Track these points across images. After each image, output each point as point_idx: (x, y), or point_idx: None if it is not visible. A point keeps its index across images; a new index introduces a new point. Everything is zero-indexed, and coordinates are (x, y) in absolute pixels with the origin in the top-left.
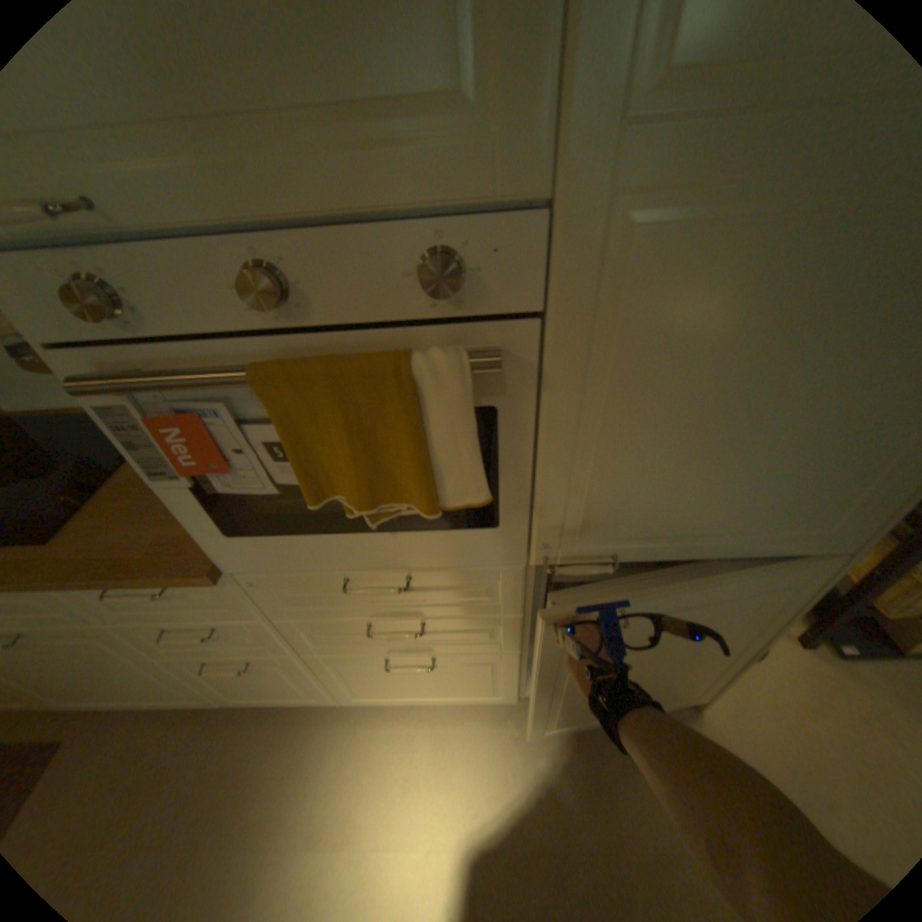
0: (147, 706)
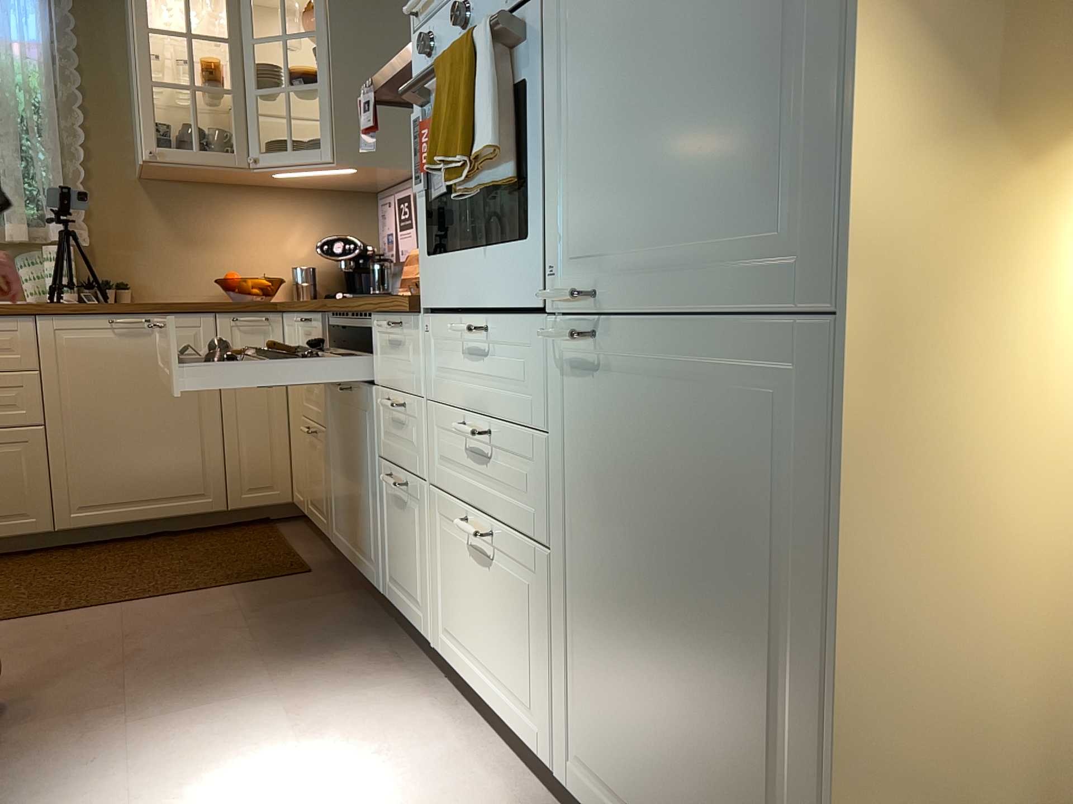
0: (358, 562)
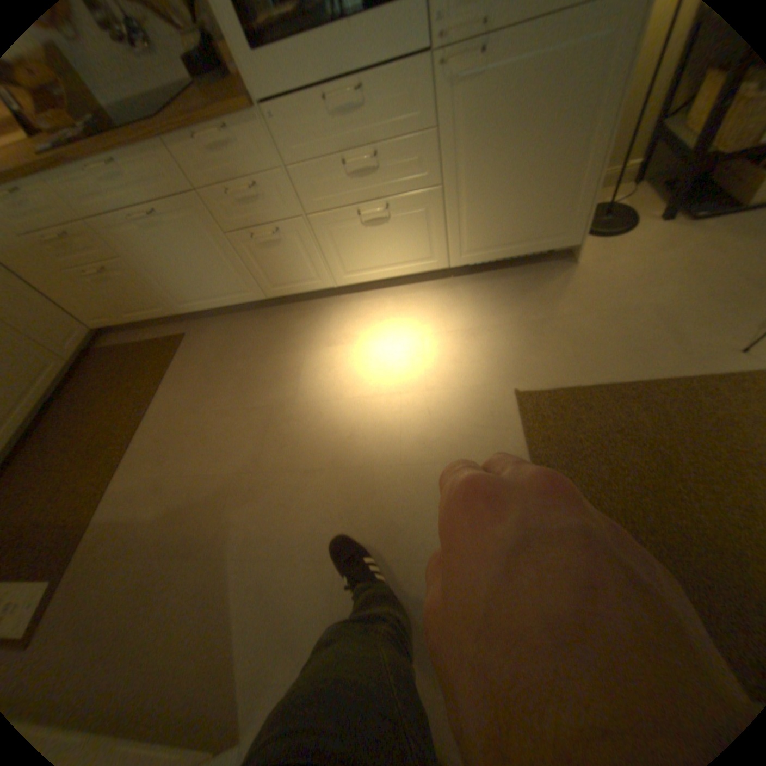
0: (225, 302)
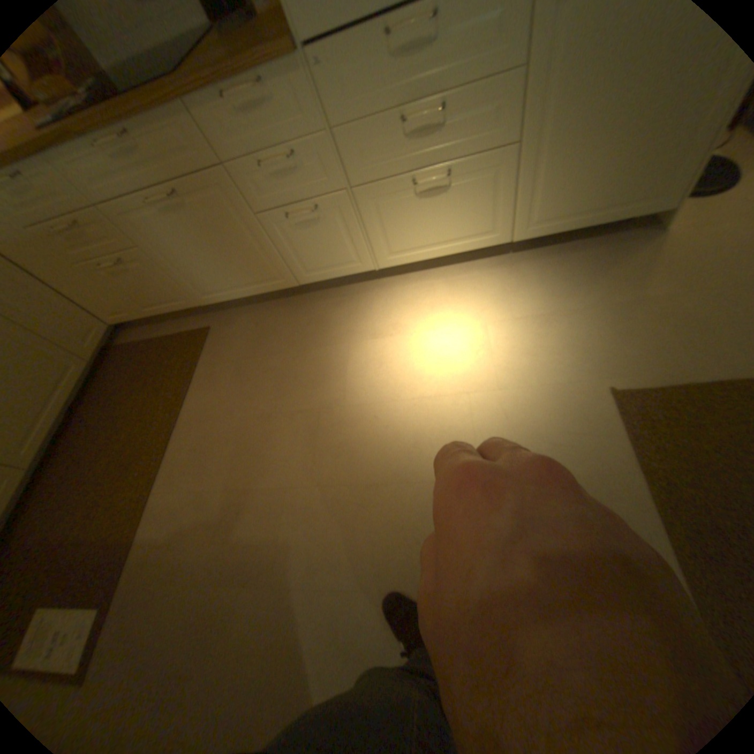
0: (255, 291)
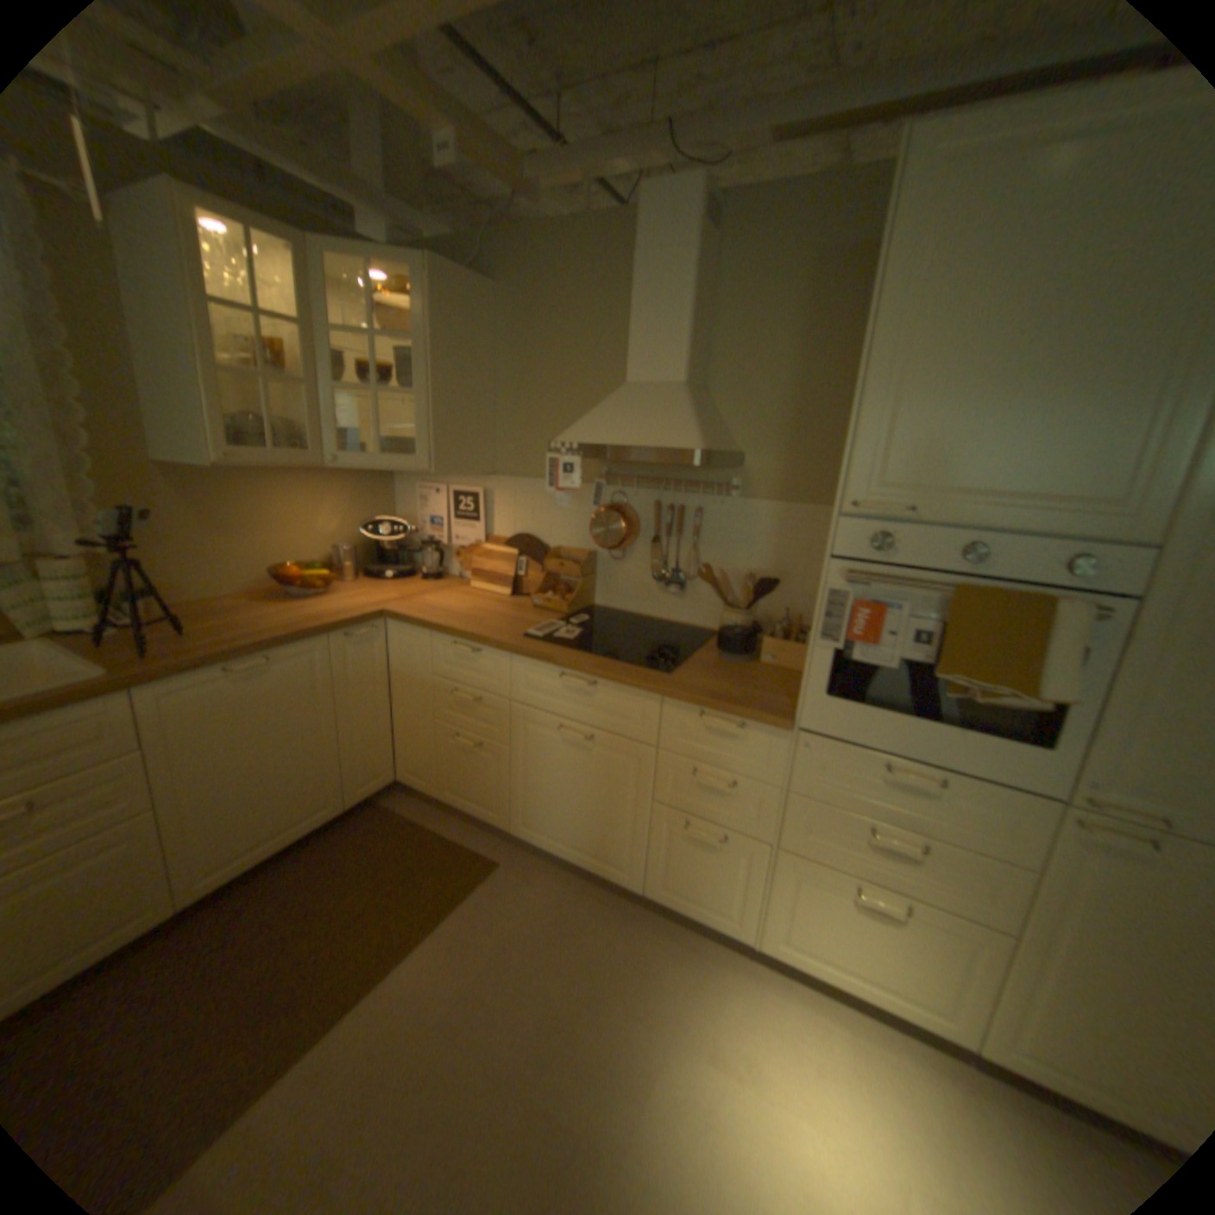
0: (584, 862)
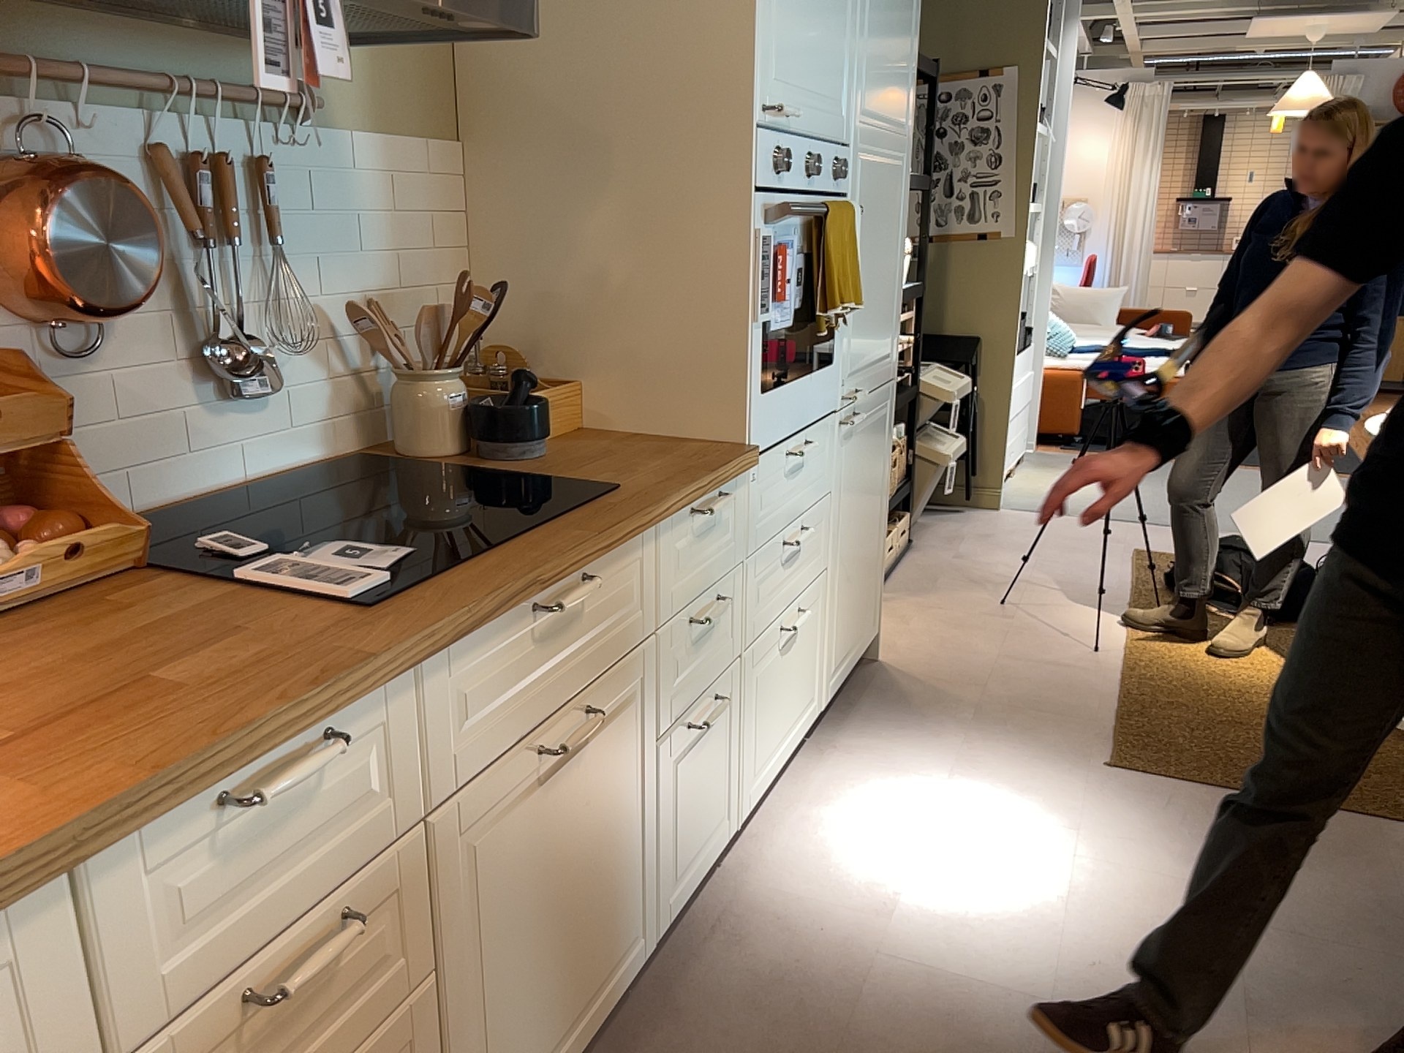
0: (588, 1024)
